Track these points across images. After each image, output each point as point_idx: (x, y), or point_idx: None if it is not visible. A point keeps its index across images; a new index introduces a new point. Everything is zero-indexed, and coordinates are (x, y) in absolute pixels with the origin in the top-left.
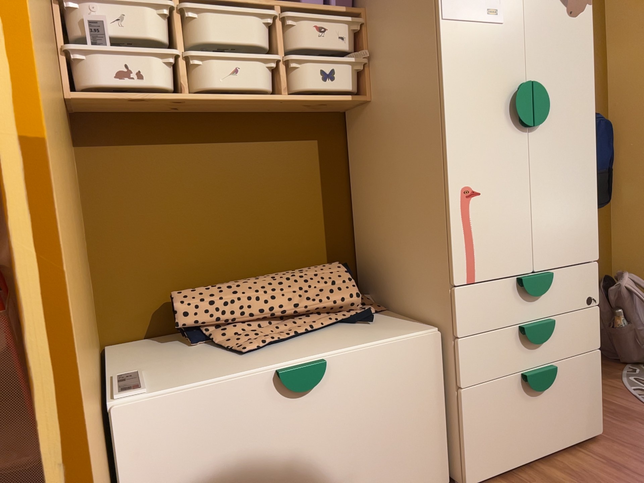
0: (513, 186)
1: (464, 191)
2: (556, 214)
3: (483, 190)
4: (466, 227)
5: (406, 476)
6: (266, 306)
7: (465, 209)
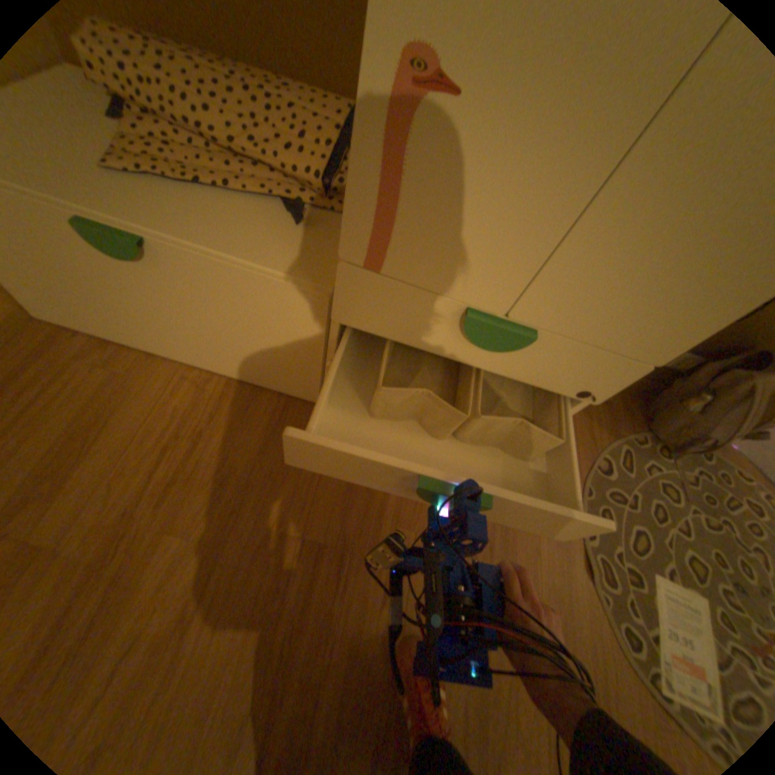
0: (571, 117)
1: (410, 53)
2: (641, 251)
3: (471, 77)
4: (388, 160)
5: (270, 377)
6: (193, 116)
7: (398, 112)
